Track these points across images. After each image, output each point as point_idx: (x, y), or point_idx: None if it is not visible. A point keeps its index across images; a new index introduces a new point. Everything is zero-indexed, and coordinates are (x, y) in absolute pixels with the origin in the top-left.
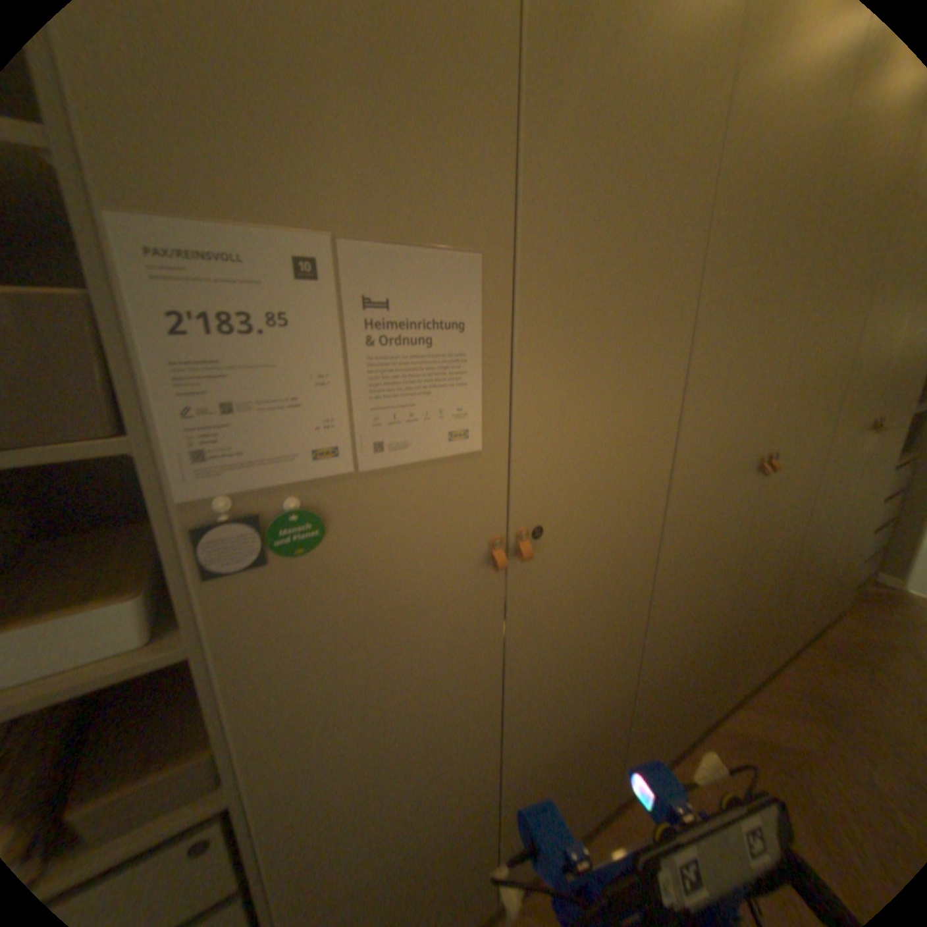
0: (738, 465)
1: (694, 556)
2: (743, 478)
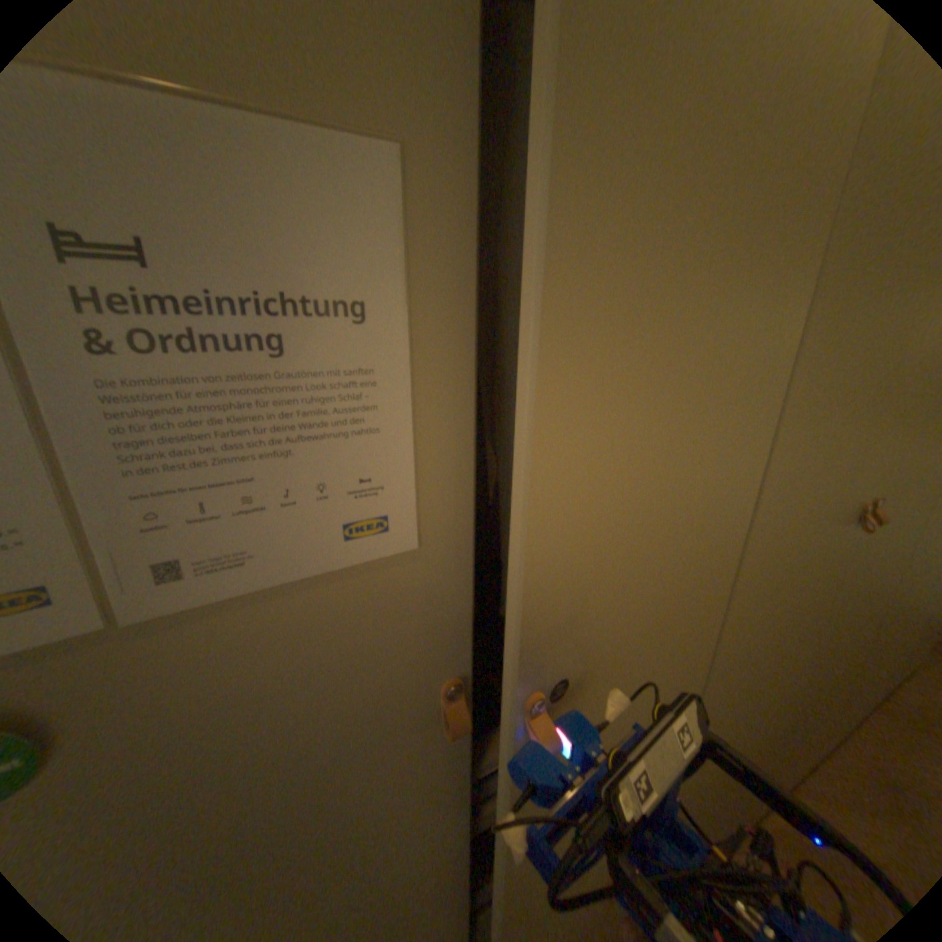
0: (834, 519)
1: (761, 643)
2: (838, 535)
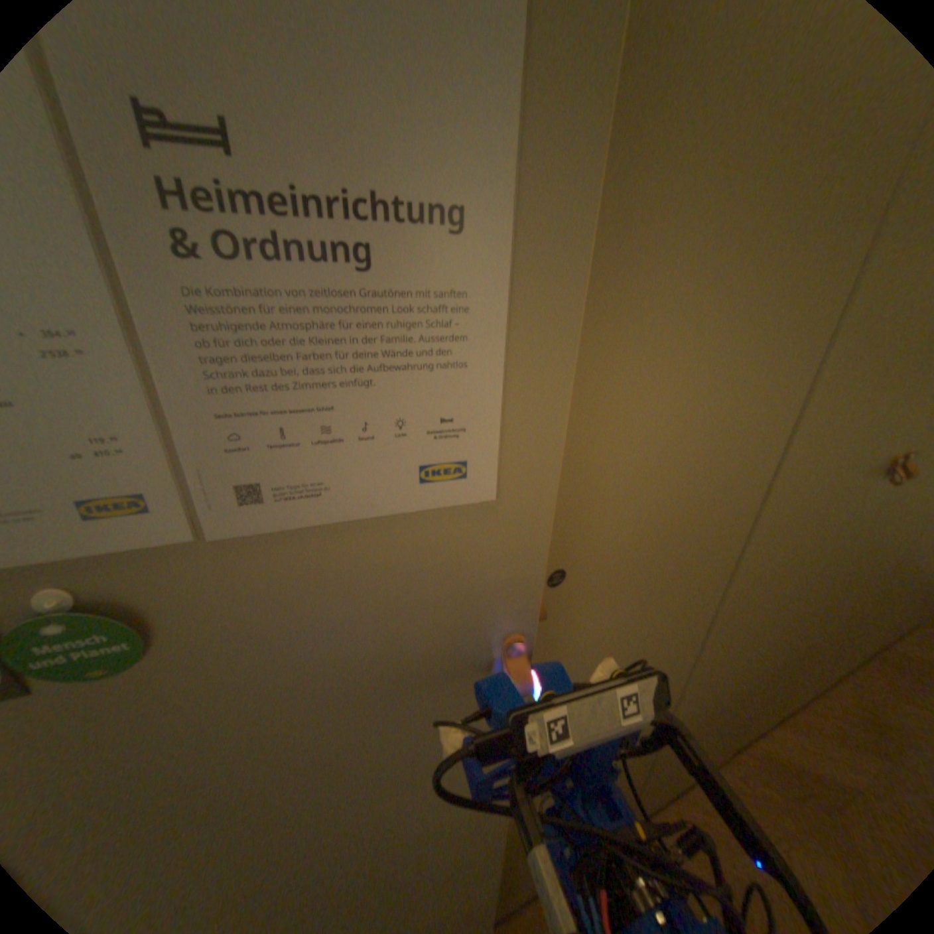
0: (862, 470)
1: (772, 585)
2: (864, 486)
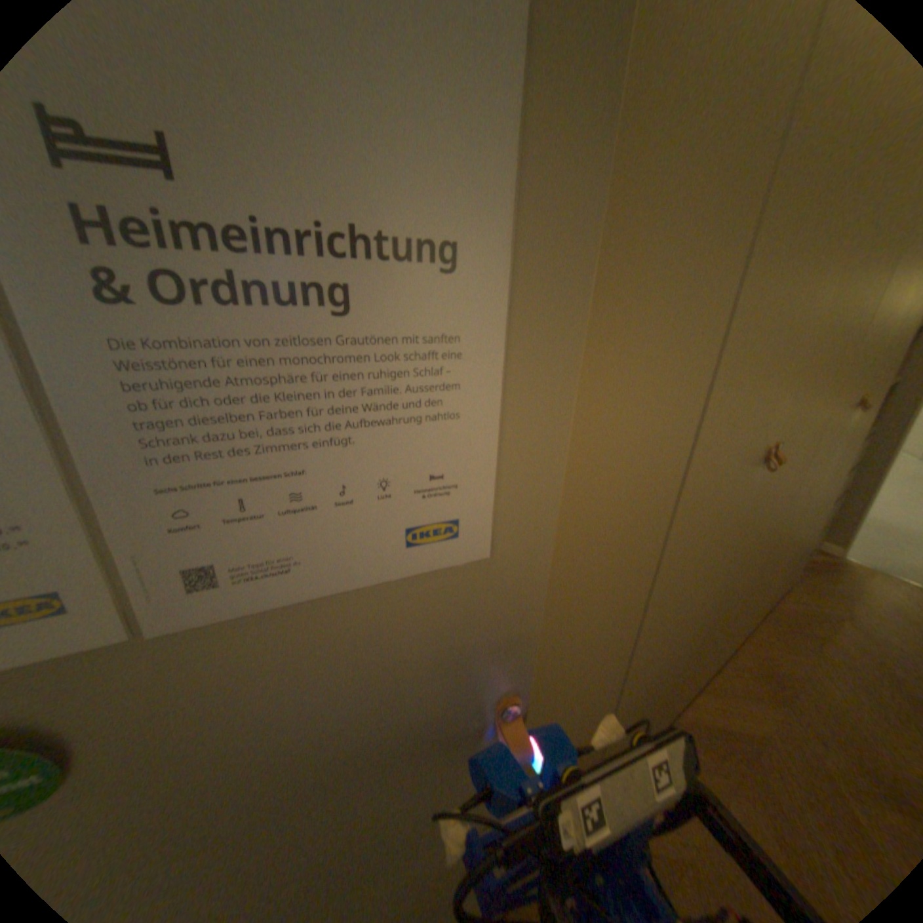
0: (747, 461)
1: (688, 569)
2: (749, 475)
